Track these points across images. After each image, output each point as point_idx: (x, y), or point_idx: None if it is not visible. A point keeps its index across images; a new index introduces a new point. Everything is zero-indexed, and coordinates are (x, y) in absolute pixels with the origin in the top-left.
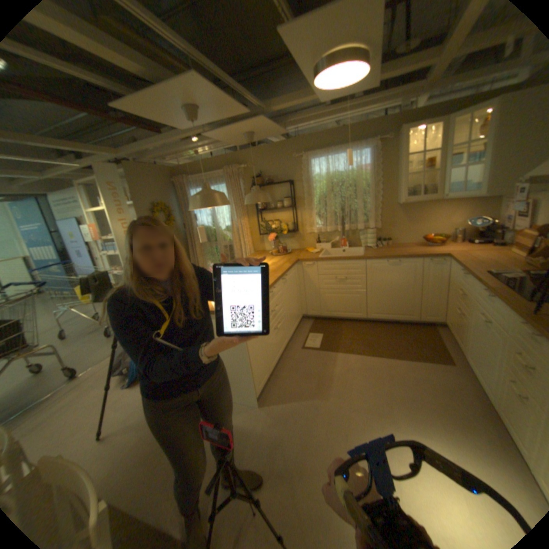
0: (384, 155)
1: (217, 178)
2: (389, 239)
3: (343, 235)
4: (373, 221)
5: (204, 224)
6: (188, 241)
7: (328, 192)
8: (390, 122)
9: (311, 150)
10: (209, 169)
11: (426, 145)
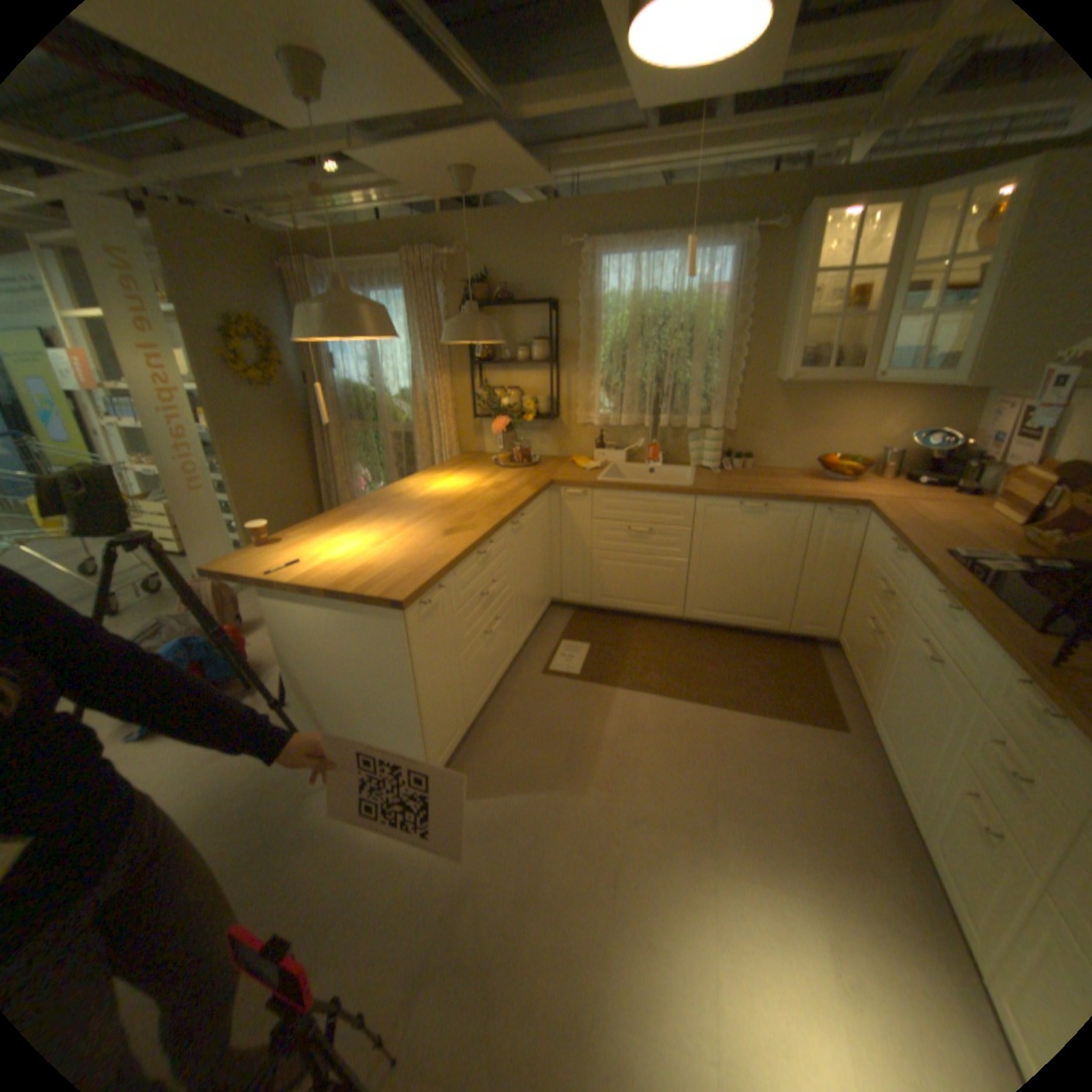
0: (763, 267)
1: (387, 275)
2: (749, 456)
3: (654, 436)
4: (721, 413)
5: (353, 380)
6: (313, 414)
7: (632, 339)
8: (786, 190)
9: (605, 235)
10: (369, 250)
11: (855, 256)
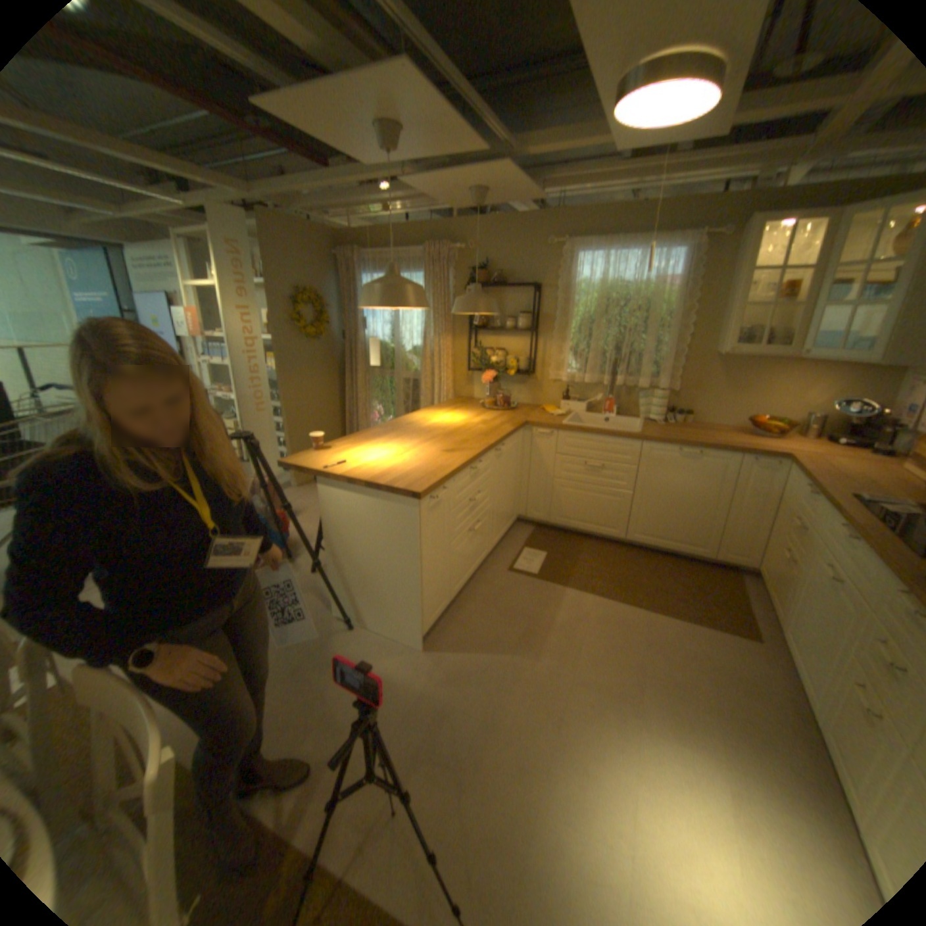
0: (710, 263)
1: (412, 262)
2: (690, 413)
3: (611, 393)
4: (668, 377)
5: (378, 338)
6: (347, 362)
7: (598, 315)
8: (732, 205)
9: (582, 237)
10: (401, 243)
11: (789, 257)
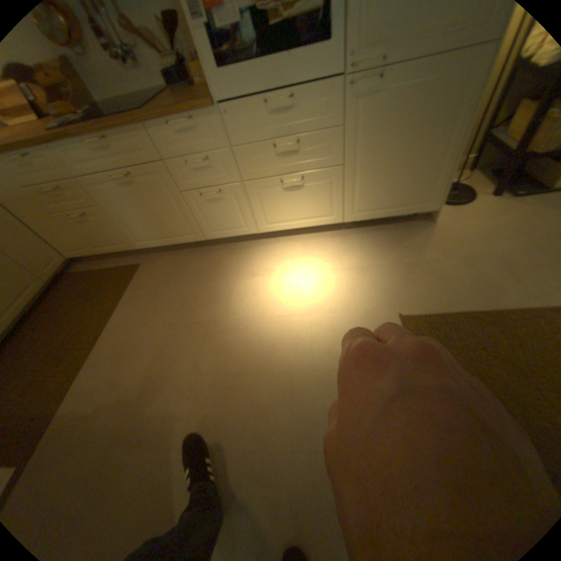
0: None
1: None
2: None
3: None
4: None
5: None
6: None
7: None
8: None
9: None
10: None
11: None
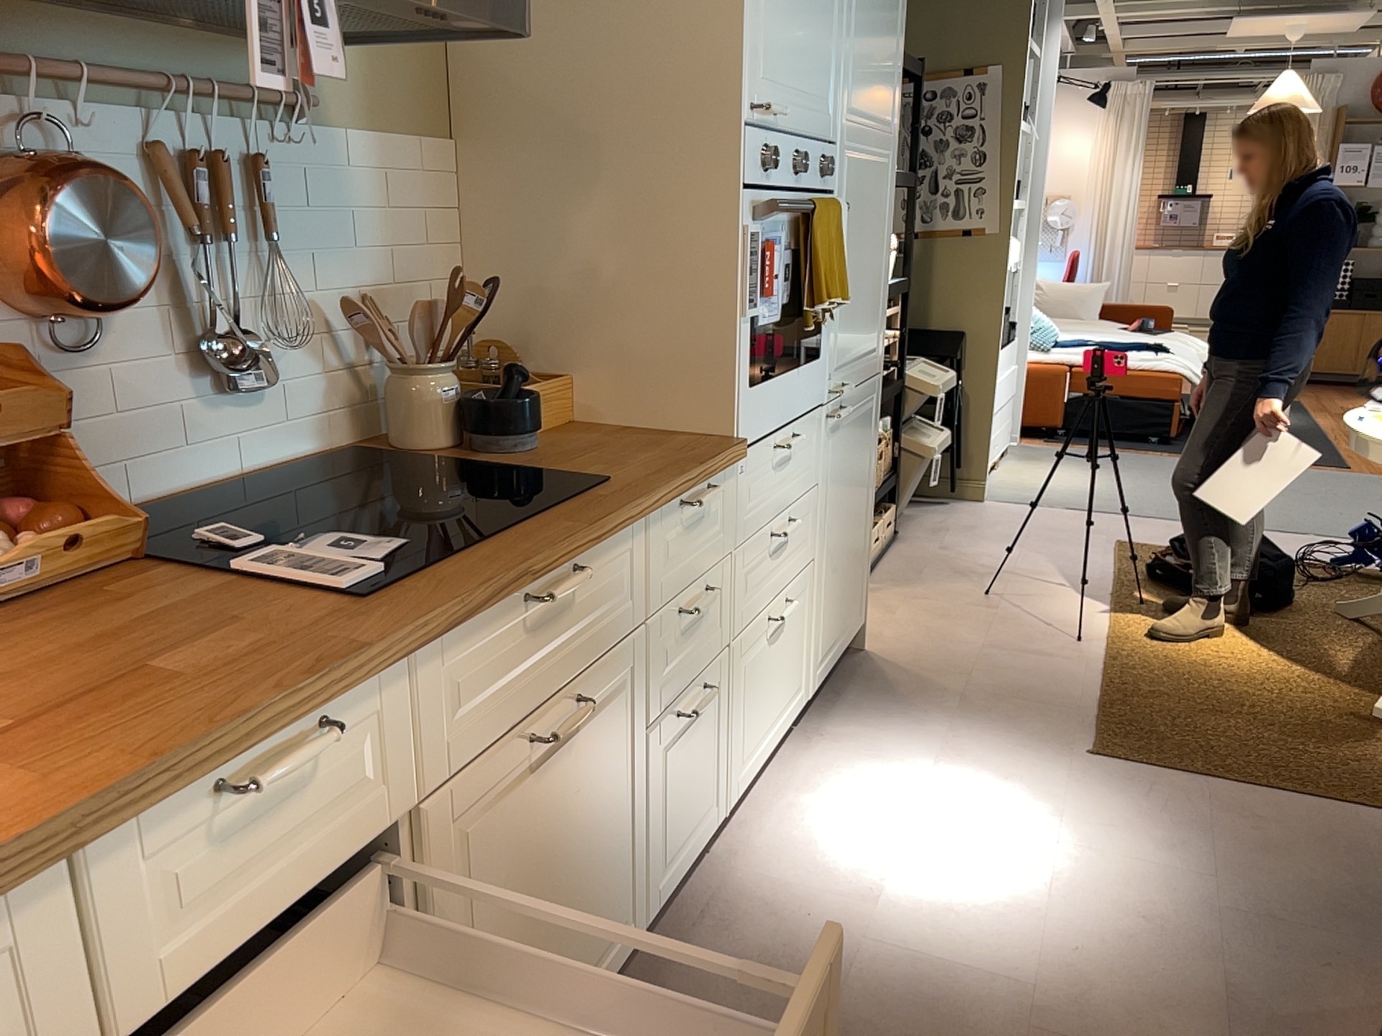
0: None
1: None
2: None
3: None
4: None
5: None
6: None
7: None
8: None
9: None
10: None
11: None
